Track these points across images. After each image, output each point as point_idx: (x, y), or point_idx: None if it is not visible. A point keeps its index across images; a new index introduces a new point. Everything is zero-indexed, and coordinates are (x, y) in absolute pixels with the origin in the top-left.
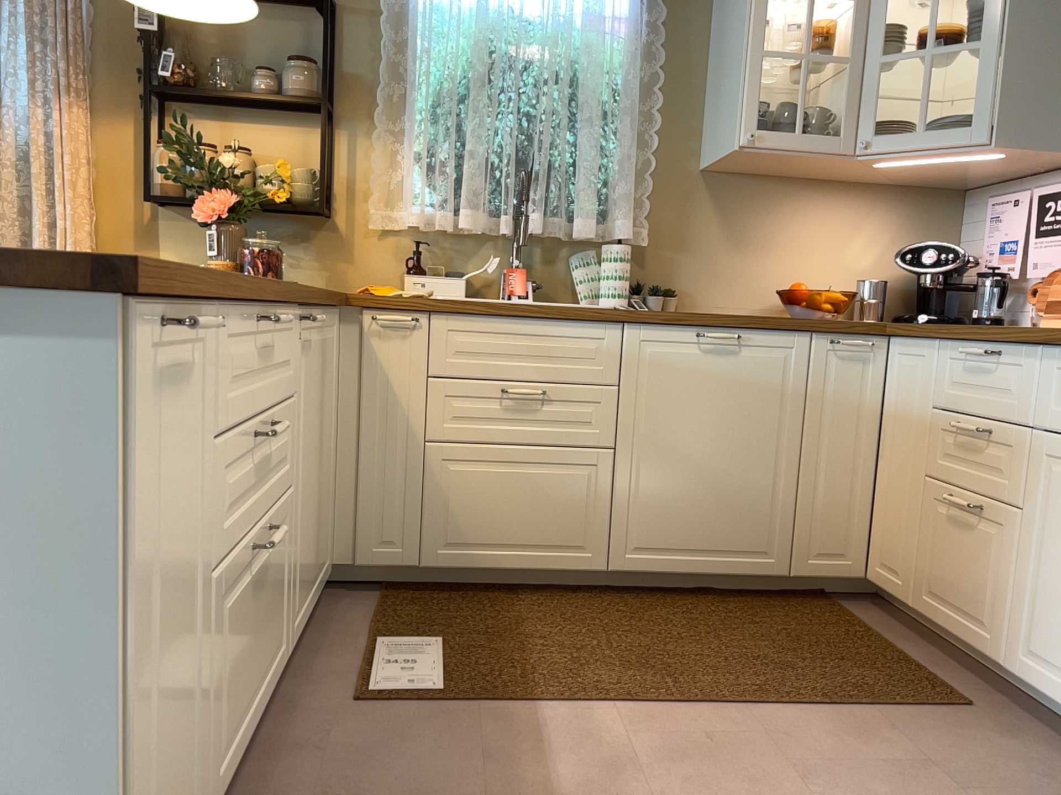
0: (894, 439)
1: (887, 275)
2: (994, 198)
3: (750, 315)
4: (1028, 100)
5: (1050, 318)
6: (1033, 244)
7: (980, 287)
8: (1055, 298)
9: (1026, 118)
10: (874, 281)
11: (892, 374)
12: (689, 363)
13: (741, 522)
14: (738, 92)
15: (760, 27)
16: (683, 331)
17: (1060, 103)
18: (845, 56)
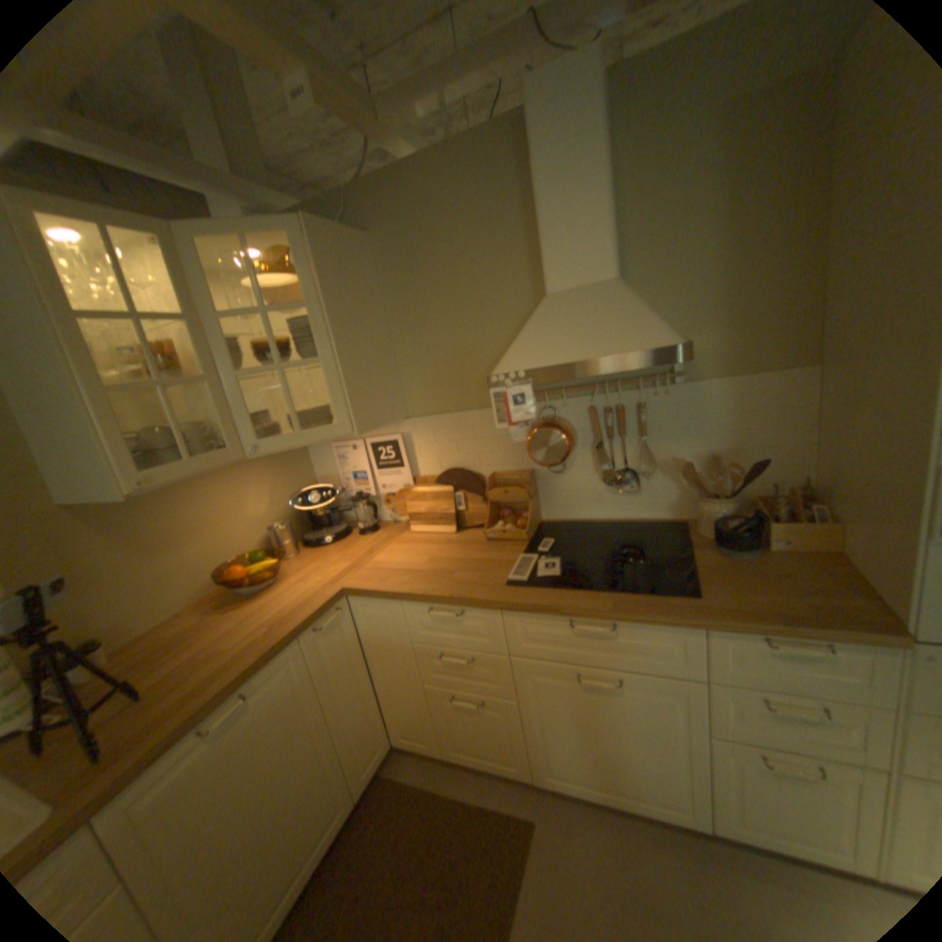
0: (380, 661)
1: (279, 511)
2: (334, 443)
3: (233, 660)
4: (363, 396)
5: (415, 524)
6: (377, 472)
7: (353, 505)
8: (412, 510)
9: (366, 408)
10: (273, 520)
11: (359, 619)
12: (201, 769)
13: (310, 822)
14: (87, 438)
15: (83, 361)
16: (177, 750)
17: (377, 393)
18: (188, 367)
